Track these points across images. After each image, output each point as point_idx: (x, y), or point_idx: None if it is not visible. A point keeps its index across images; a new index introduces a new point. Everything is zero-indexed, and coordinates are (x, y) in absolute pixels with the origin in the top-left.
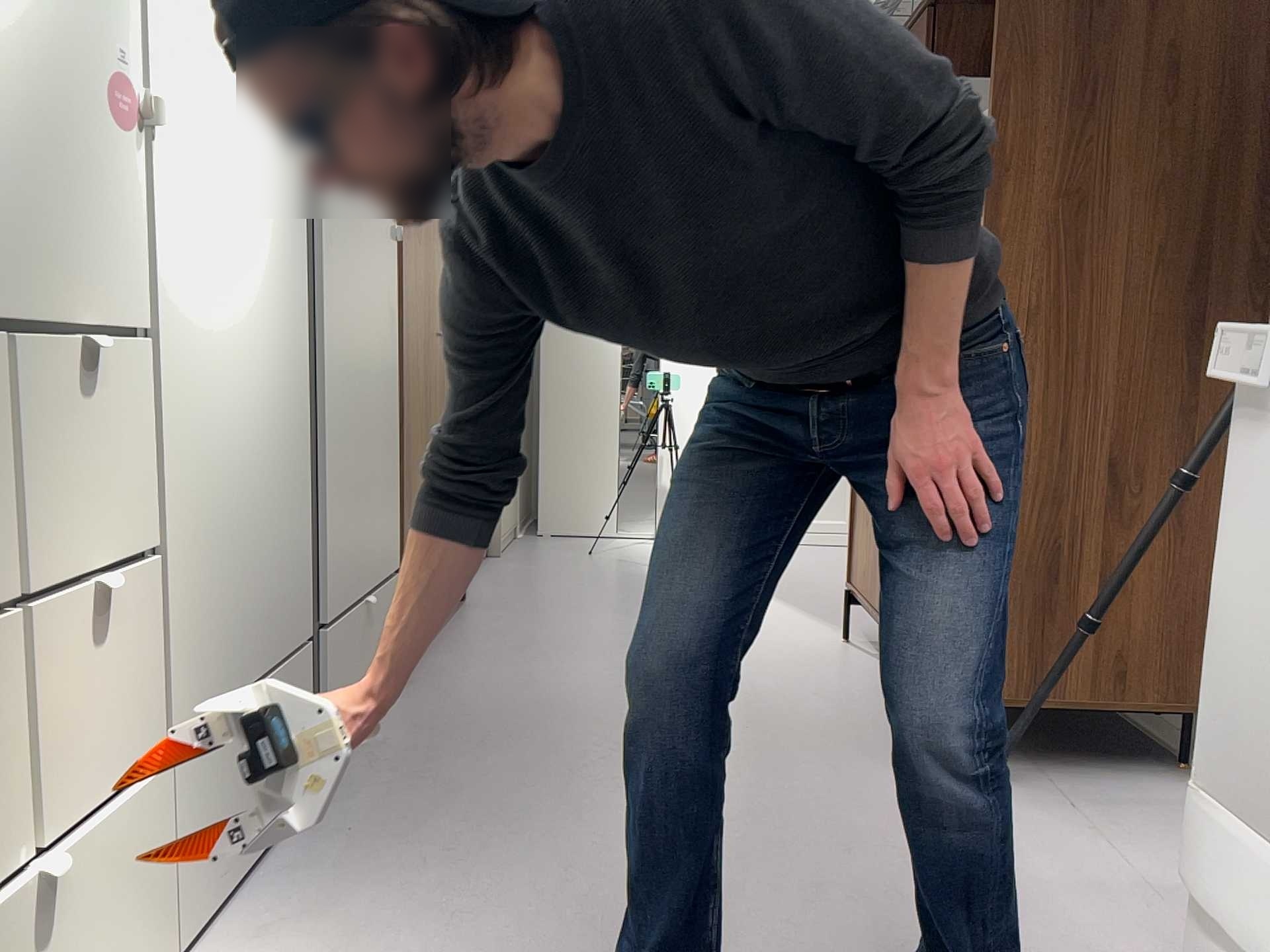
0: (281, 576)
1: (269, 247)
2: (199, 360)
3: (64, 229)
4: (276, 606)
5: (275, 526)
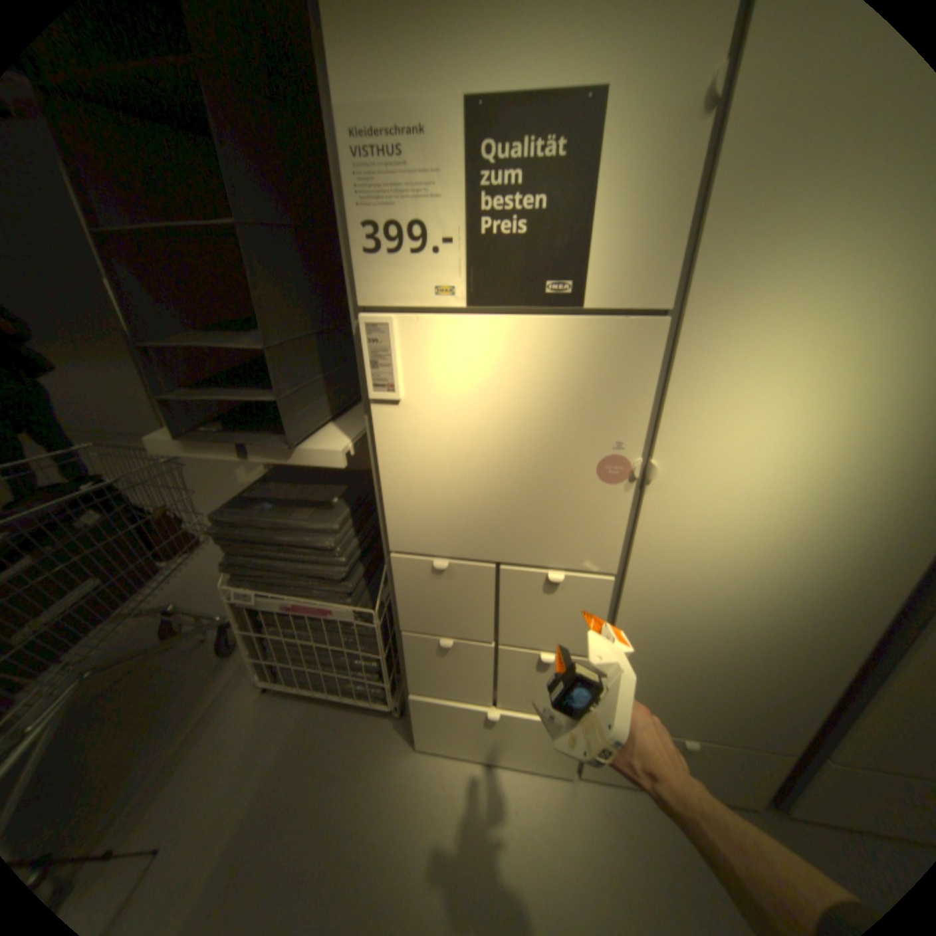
0: (766, 716)
1: (848, 539)
2: (685, 595)
3: (555, 531)
4: (750, 725)
5: (767, 692)
